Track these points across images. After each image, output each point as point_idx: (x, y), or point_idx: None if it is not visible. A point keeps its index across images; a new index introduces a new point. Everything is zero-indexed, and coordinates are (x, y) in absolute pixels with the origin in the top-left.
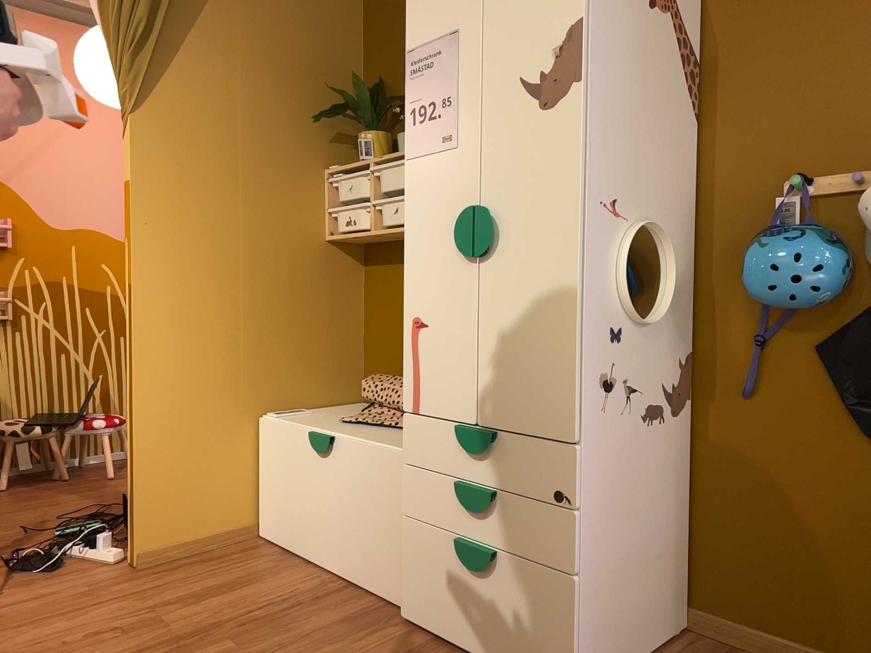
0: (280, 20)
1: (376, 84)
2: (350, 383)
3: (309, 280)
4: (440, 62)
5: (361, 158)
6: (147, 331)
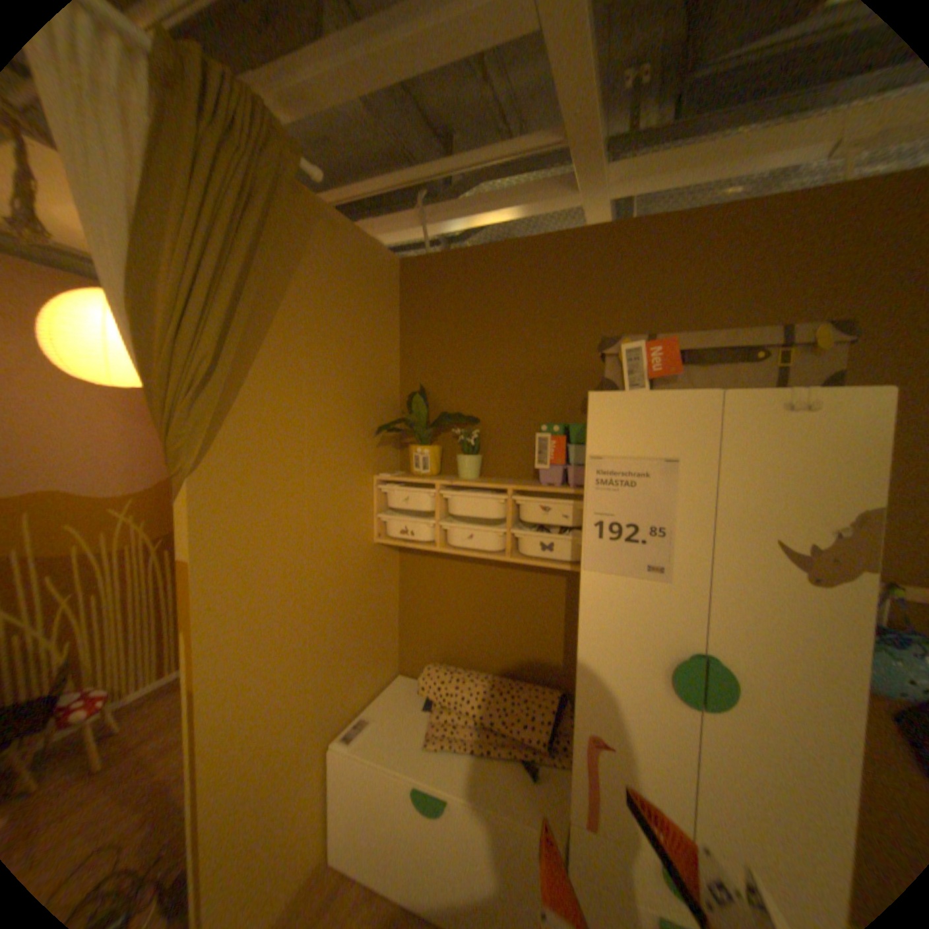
0: (339, 330)
1: (416, 389)
2: (390, 662)
3: (363, 588)
4: (649, 485)
5: (414, 469)
6: (215, 740)
